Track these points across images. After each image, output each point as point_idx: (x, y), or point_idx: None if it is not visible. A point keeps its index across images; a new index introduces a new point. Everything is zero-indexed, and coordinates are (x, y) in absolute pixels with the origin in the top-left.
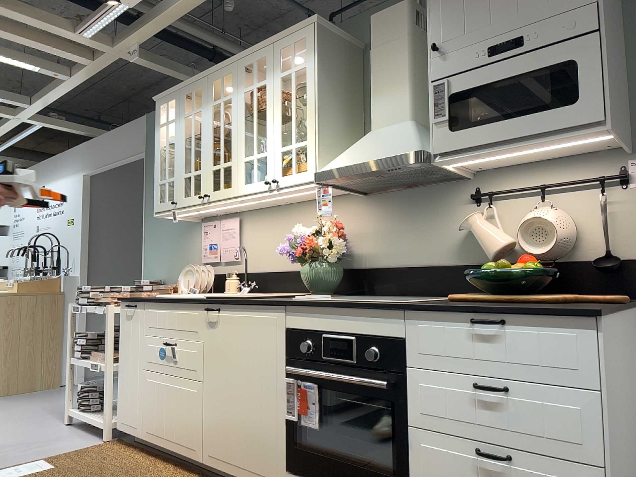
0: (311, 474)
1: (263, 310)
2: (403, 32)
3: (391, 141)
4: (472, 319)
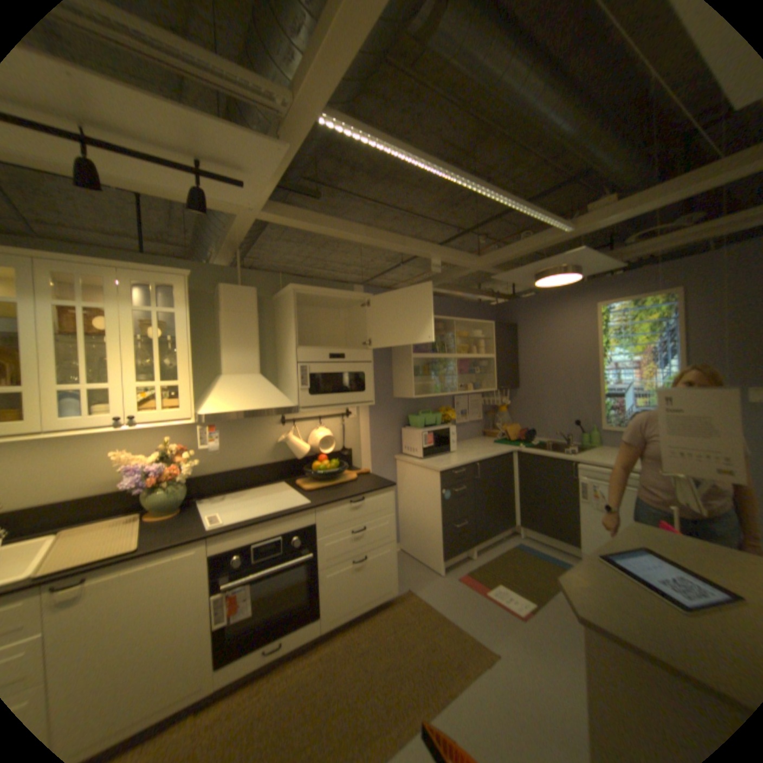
0: (241, 651)
1: (174, 551)
2: (253, 309)
3: (262, 392)
4: (353, 501)
